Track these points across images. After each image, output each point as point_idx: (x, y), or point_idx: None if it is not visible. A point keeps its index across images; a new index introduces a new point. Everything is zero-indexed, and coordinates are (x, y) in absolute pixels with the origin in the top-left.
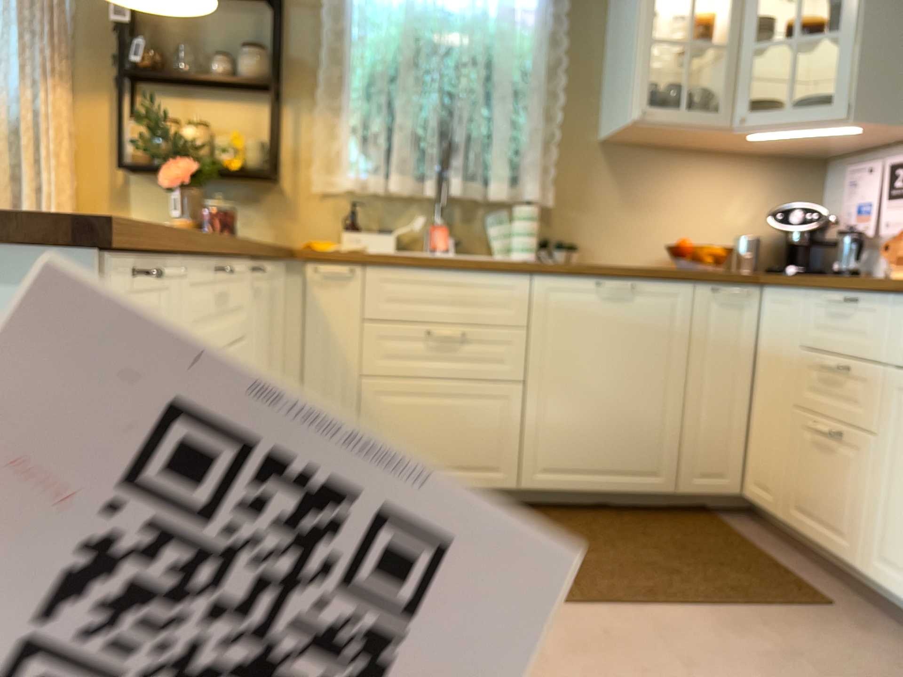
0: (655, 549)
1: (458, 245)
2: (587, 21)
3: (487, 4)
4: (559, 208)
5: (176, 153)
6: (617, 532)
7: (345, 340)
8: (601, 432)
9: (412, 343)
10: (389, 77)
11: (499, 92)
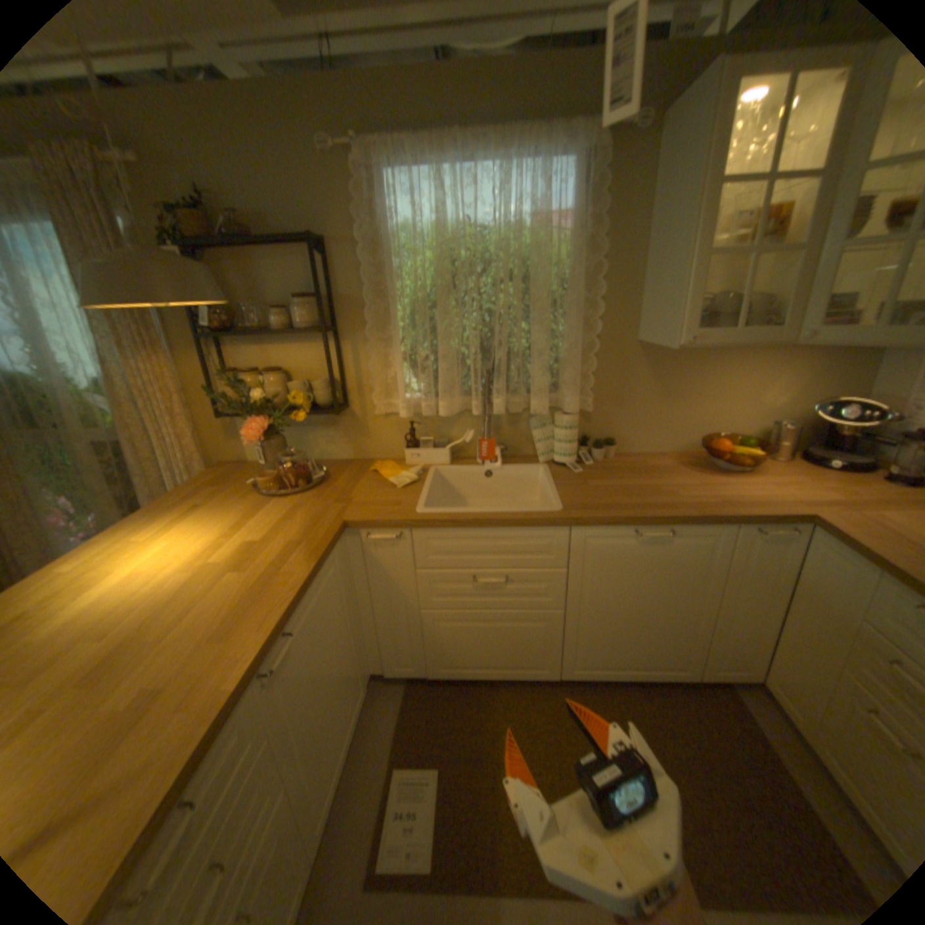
0: (682, 767)
1: (505, 446)
2: (629, 214)
3: (520, 215)
4: (596, 406)
5: (250, 410)
6: (646, 731)
7: (404, 583)
8: (633, 643)
9: (461, 584)
10: (430, 302)
11: (536, 311)
